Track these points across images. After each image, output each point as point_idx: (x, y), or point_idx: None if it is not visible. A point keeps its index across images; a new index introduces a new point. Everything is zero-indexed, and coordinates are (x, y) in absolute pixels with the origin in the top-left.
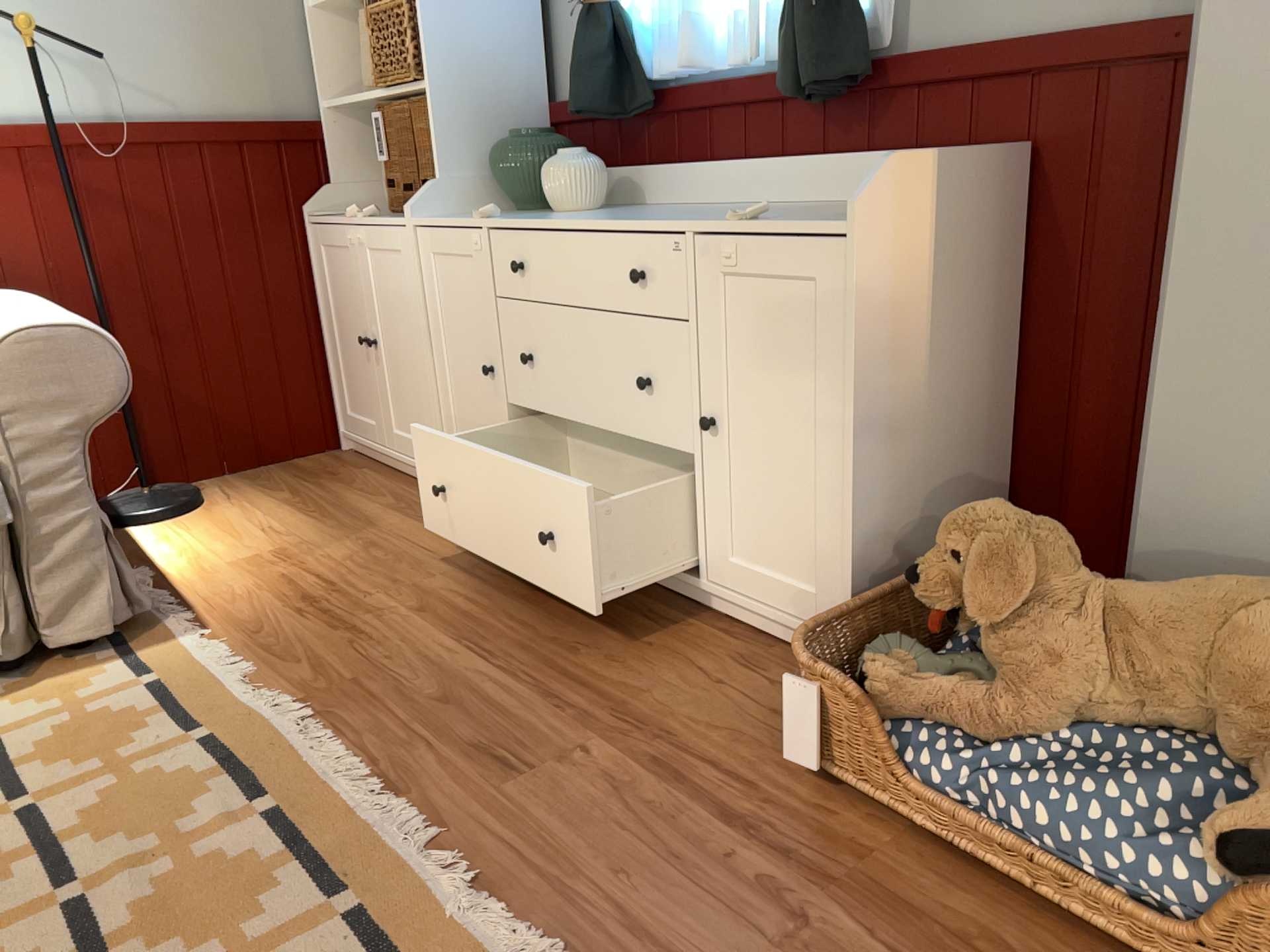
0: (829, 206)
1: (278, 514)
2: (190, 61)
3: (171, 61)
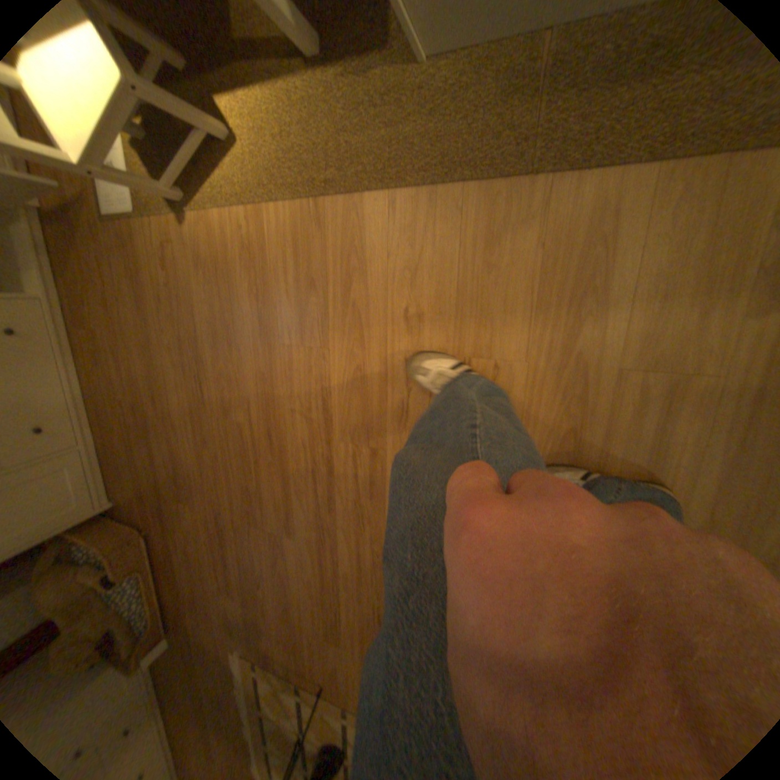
0: None
1: None
2: None
3: None
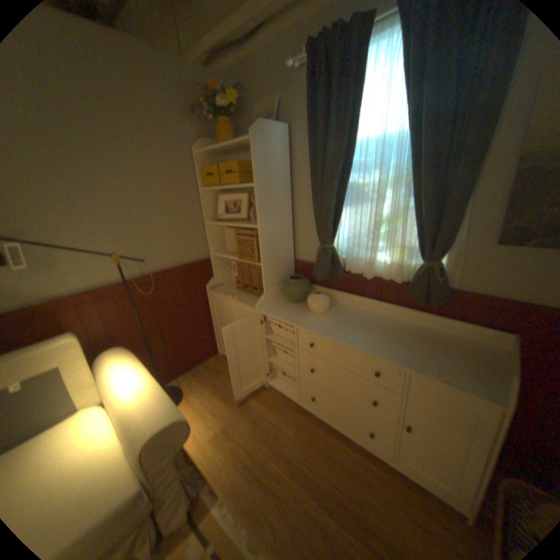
0: (428, 333)
1: (212, 402)
2: (168, 247)
3: (161, 249)
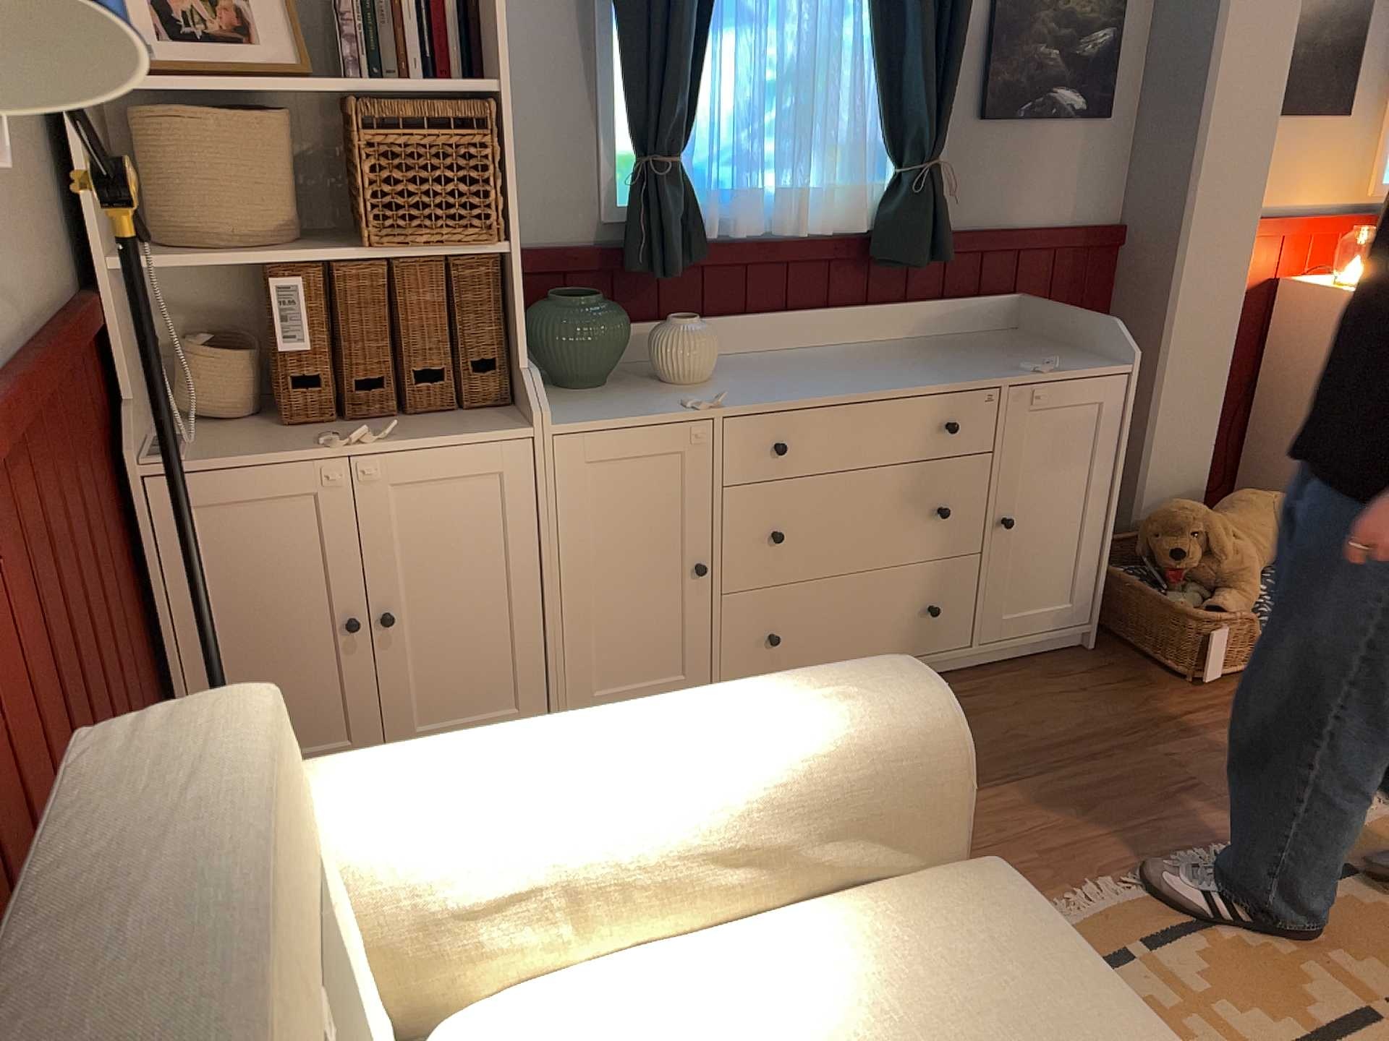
0: (913, 343)
1: None
2: (1, 205)
3: None
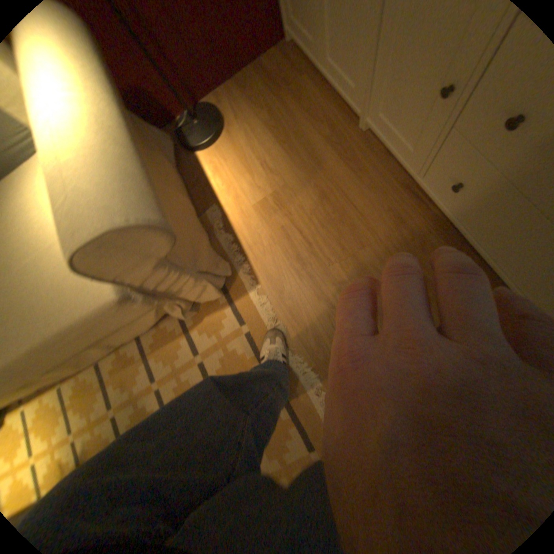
0: None
1: (266, 144)
2: None
3: None
